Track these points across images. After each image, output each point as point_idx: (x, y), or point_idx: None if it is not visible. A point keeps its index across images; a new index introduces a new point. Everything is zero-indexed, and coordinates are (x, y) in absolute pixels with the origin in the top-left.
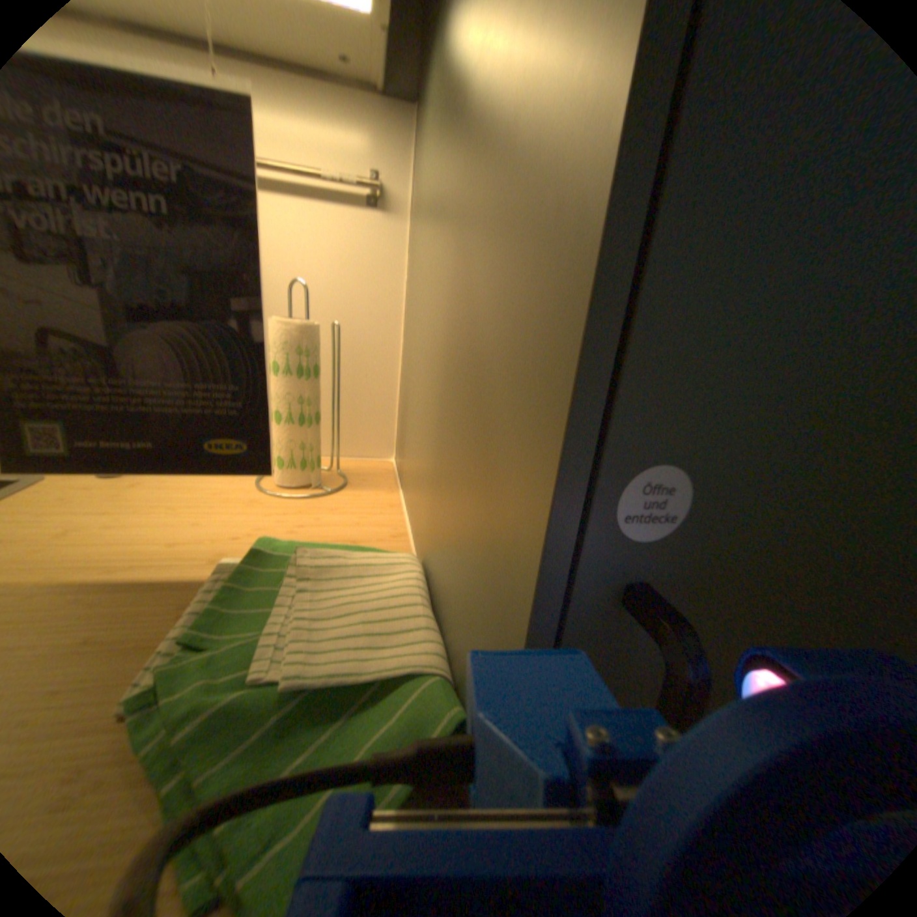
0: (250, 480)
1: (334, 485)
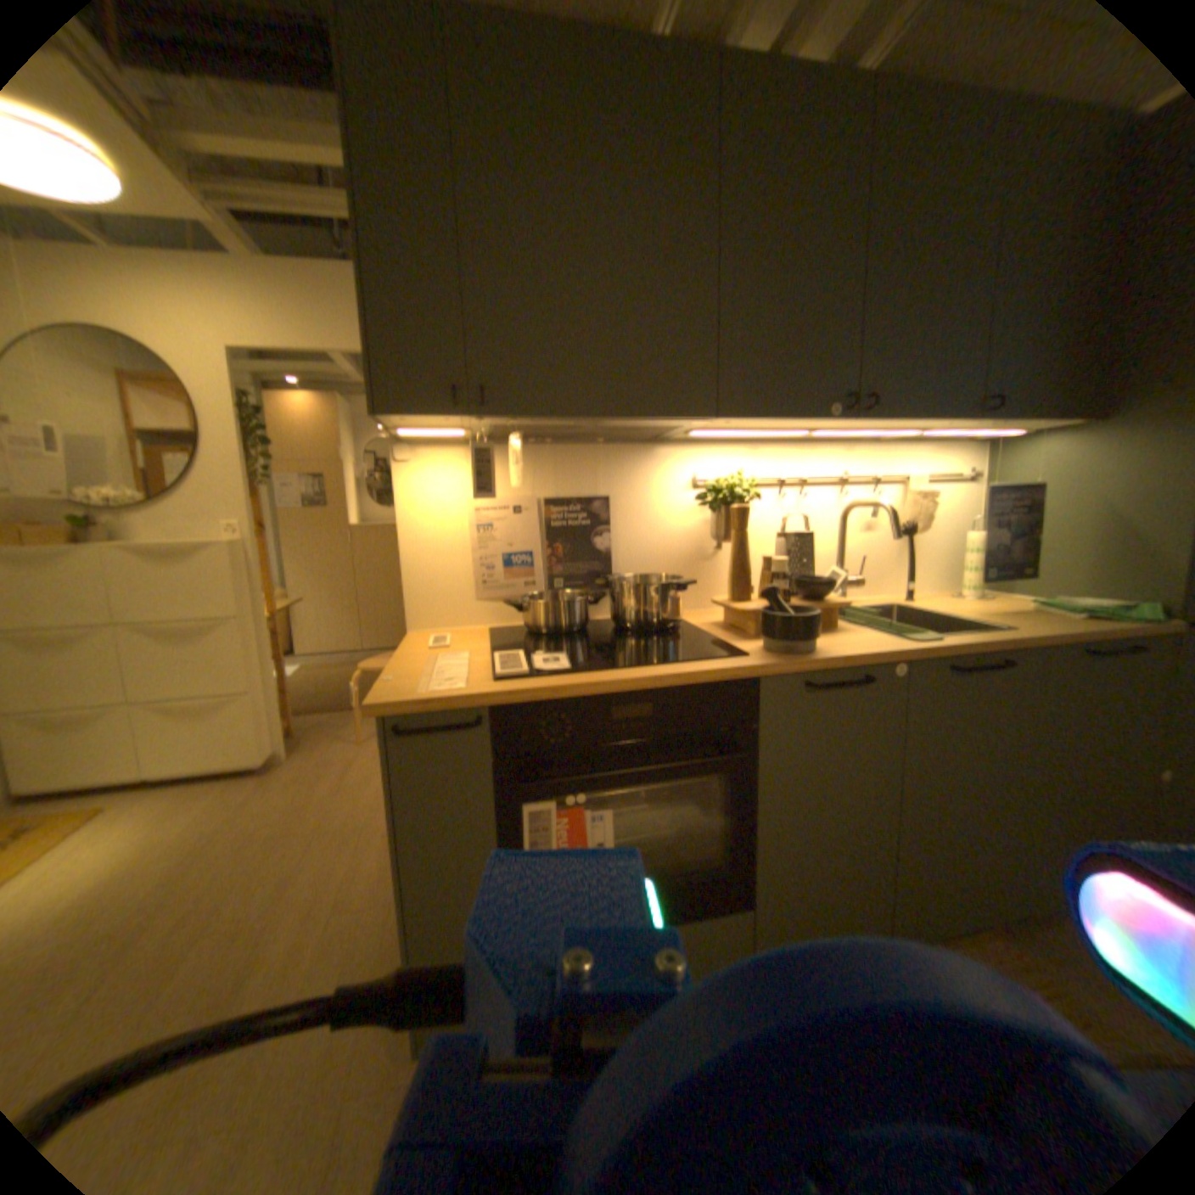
0: (957, 597)
1: (992, 595)
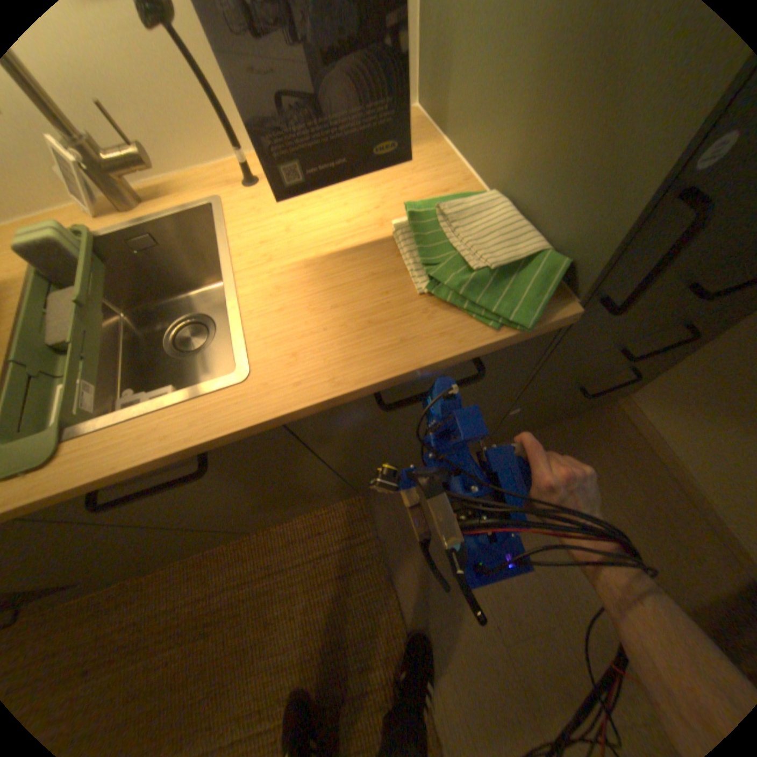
0: None
1: None
